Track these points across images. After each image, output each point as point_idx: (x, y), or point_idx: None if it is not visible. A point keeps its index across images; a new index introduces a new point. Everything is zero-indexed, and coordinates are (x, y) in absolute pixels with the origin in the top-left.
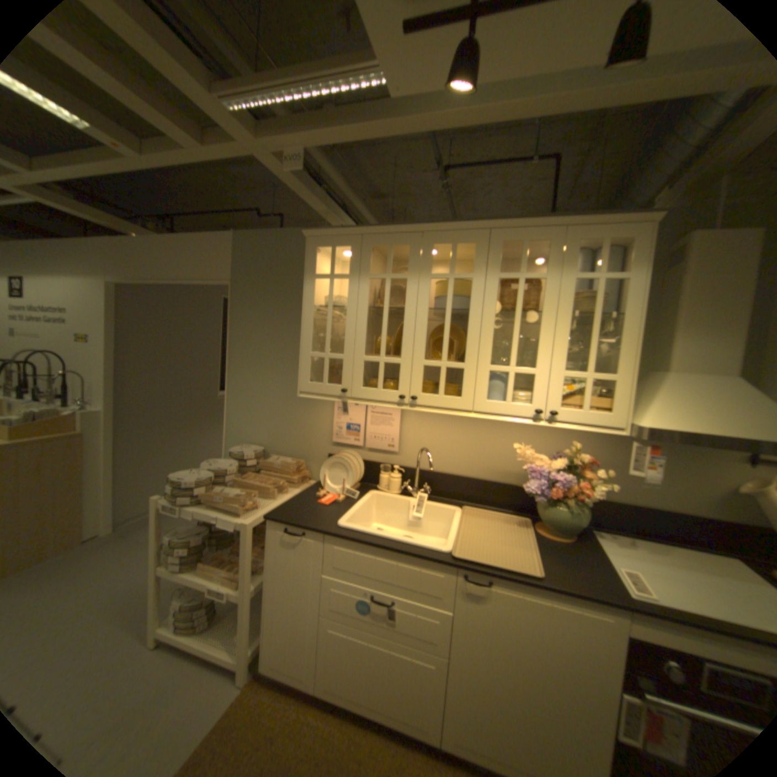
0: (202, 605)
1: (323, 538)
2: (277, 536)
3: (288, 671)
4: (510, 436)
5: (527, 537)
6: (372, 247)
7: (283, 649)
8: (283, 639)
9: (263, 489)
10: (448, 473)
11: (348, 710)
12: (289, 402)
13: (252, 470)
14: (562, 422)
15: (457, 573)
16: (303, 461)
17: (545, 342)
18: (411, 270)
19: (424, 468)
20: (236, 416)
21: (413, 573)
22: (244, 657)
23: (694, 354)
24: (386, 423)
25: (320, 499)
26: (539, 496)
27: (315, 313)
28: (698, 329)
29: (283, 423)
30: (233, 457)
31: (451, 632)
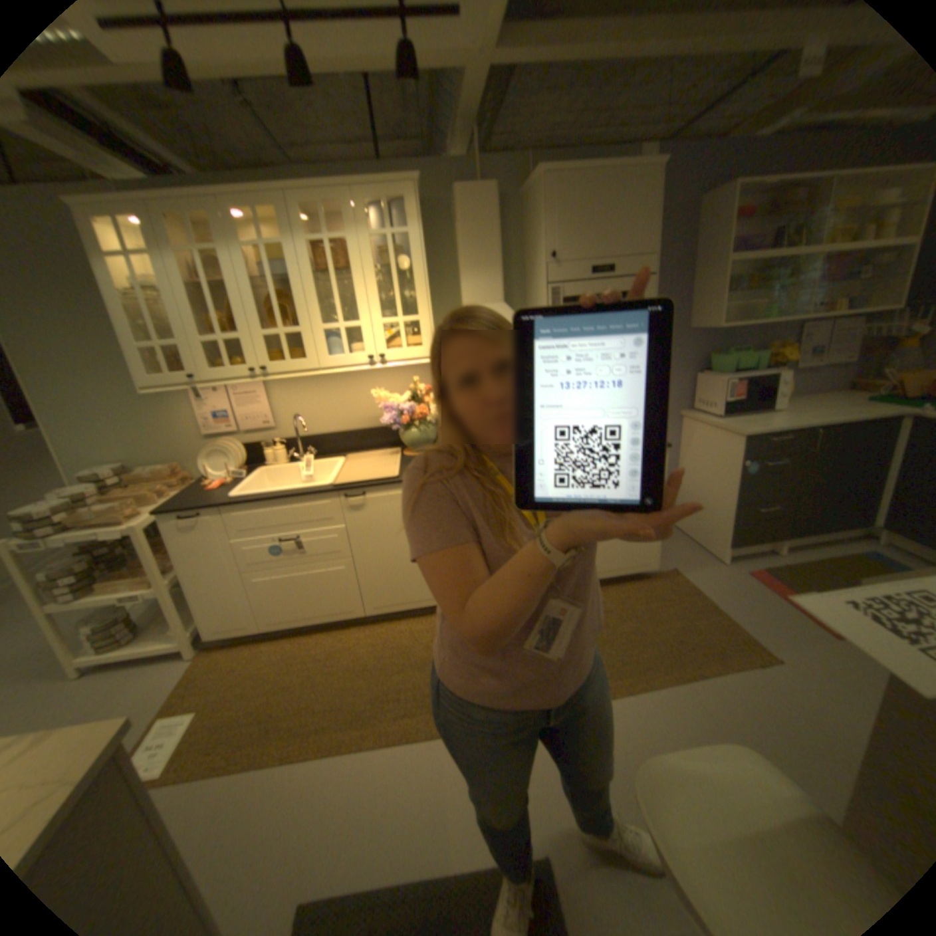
0: (117, 620)
1: (219, 510)
2: (171, 526)
3: (230, 626)
4: (370, 385)
5: (395, 459)
6: (162, 211)
7: (218, 612)
8: (215, 605)
9: (138, 498)
10: (327, 431)
11: (291, 627)
12: (131, 405)
13: (116, 486)
14: (391, 361)
15: (339, 495)
16: (176, 463)
17: (360, 296)
18: (216, 238)
19: (305, 434)
20: (65, 438)
21: (306, 508)
22: (183, 635)
23: (473, 288)
24: (253, 401)
25: (206, 487)
26: (396, 425)
27: (121, 297)
28: (471, 268)
29: (134, 430)
30: (84, 482)
31: (348, 537)
